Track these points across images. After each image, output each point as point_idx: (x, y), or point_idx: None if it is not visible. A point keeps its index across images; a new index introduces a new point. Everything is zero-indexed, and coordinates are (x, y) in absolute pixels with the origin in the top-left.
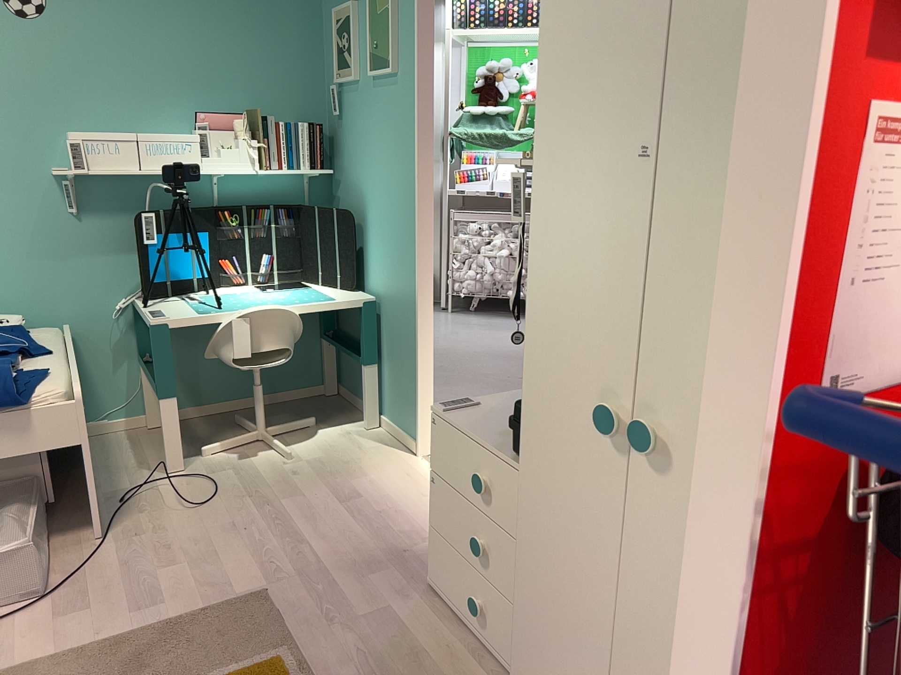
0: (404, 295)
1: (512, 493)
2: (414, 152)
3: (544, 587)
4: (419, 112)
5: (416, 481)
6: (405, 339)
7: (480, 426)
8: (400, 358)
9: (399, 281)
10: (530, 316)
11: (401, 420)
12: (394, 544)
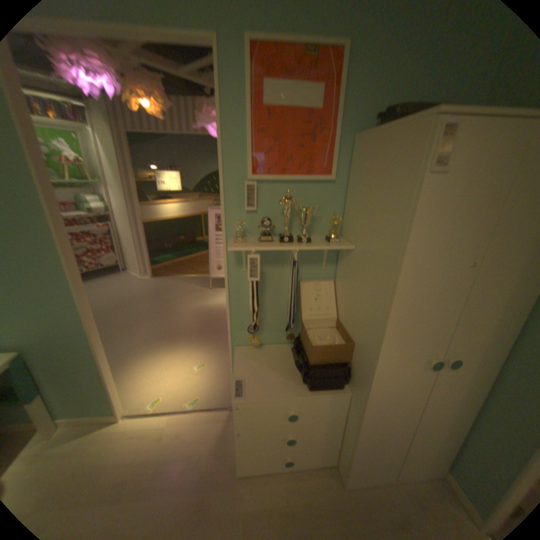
0: (65, 338)
1: (315, 408)
2: (48, 234)
3: (378, 434)
4: (46, 201)
5: (142, 435)
6: (76, 365)
7: (273, 391)
8: (71, 378)
9: (52, 331)
10: (386, 342)
11: (85, 411)
12: (191, 481)
